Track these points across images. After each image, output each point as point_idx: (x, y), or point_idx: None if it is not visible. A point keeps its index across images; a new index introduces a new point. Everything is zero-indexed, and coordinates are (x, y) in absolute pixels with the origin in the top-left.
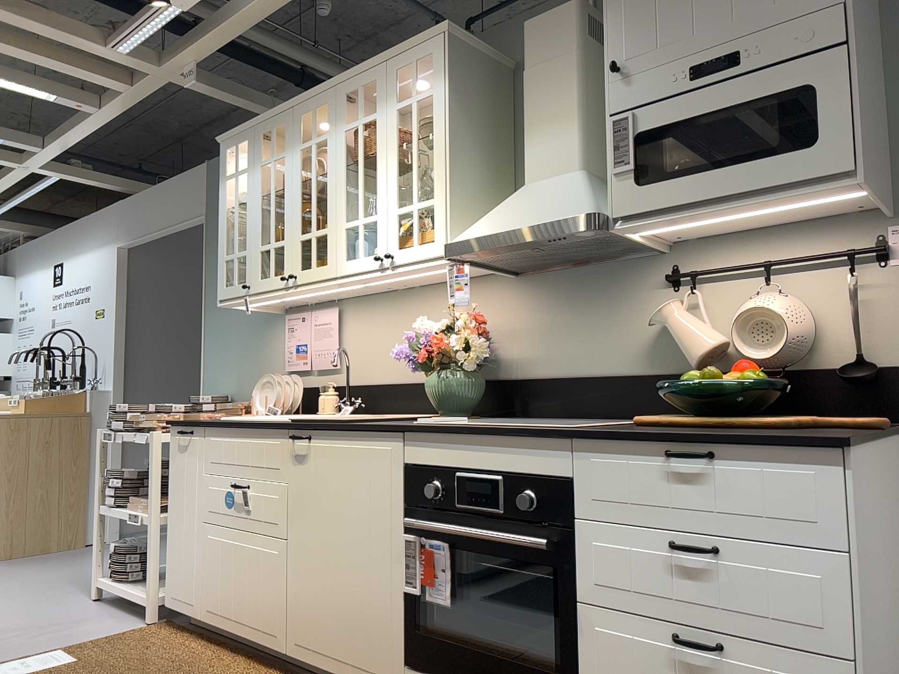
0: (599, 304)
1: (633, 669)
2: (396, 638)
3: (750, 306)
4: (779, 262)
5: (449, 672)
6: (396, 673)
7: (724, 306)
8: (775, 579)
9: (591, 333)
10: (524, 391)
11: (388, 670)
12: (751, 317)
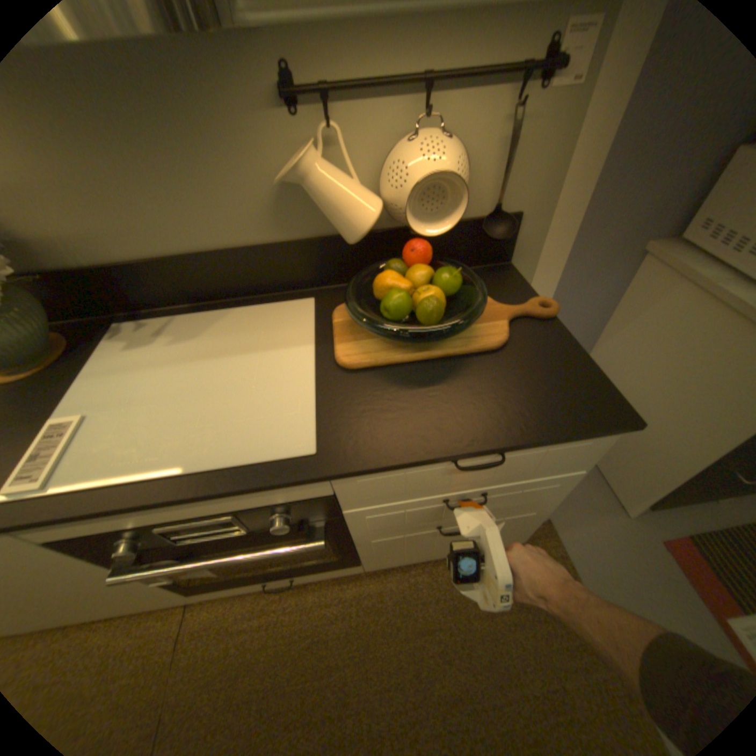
0: (166, 136)
1: (402, 544)
2: (162, 595)
3: (418, 160)
4: (446, 74)
5: (235, 585)
6: (178, 600)
7: (363, 142)
8: (524, 493)
9: (174, 189)
10: (106, 282)
11: (167, 603)
12: (423, 179)
